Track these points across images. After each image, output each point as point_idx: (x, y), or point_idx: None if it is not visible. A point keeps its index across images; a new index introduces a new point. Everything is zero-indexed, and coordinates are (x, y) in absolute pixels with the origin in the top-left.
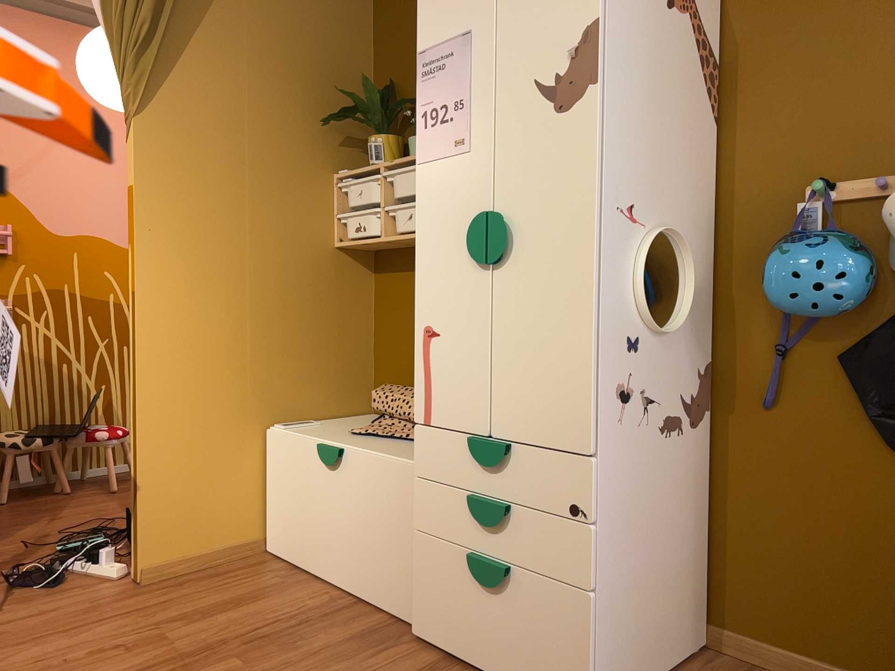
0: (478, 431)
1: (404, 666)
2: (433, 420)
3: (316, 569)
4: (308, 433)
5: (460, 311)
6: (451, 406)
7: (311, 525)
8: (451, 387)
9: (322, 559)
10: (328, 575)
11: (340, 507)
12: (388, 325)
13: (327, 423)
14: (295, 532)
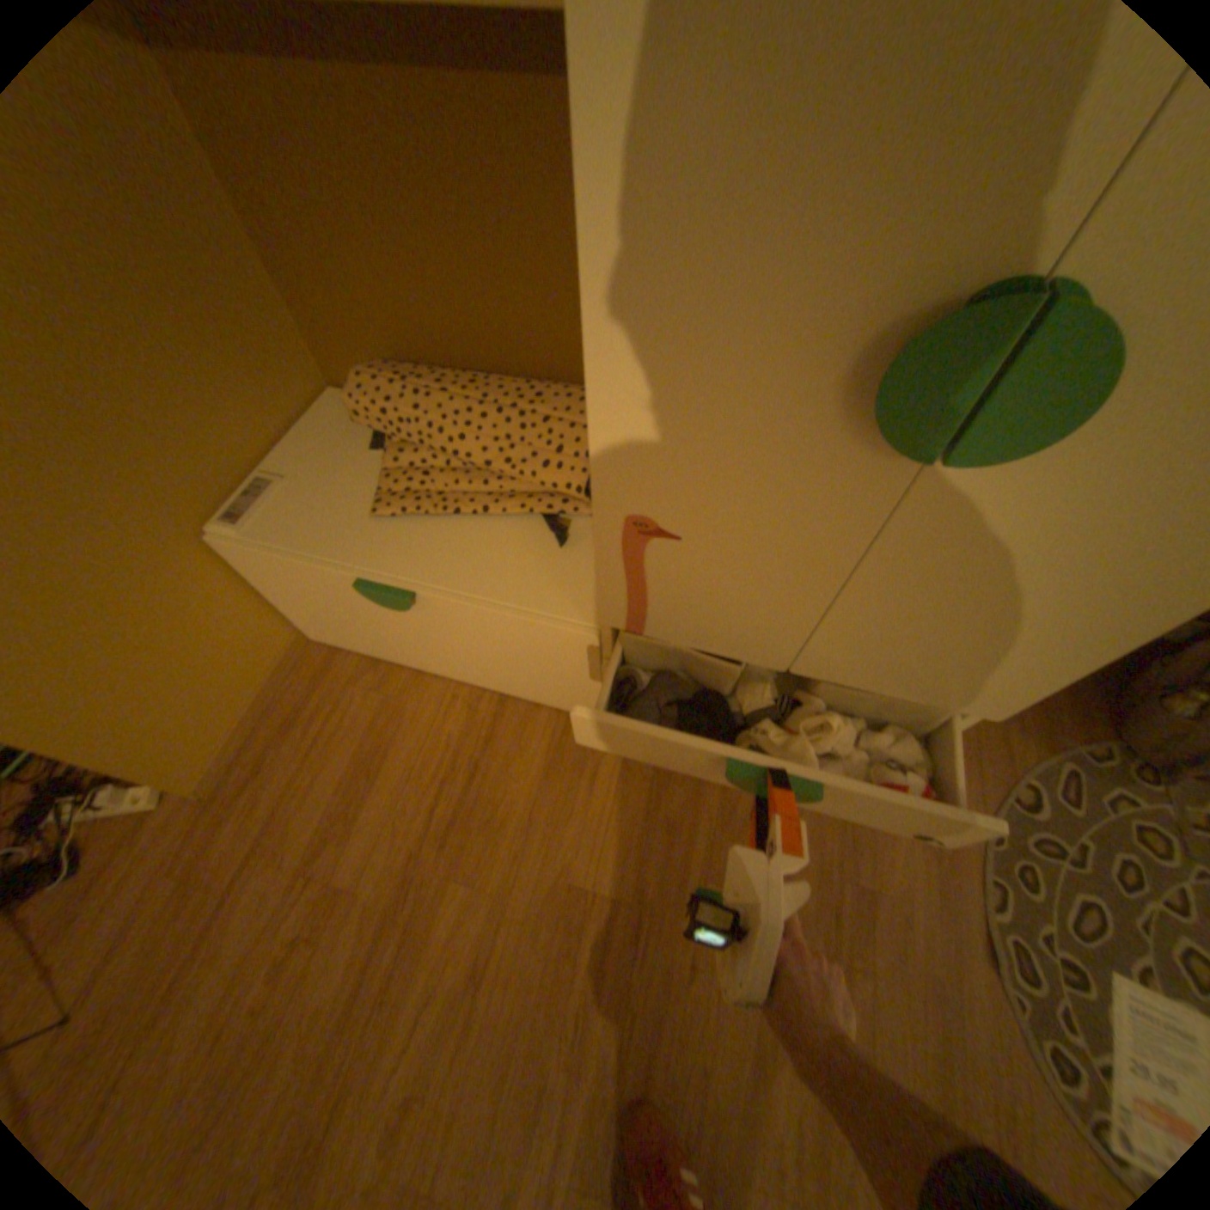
0: (763, 663)
1: (629, 791)
2: (649, 631)
3: (416, 666)
4: (298, 534)
5: (762, 518)
6: (699, 629)
7: (385, 638)
8: (704, 611)
9: (422, 662)
10: (439, 672)
11: (436, 636)
12: (281, 216)
13: (294, 470)
14: (357, 637)
